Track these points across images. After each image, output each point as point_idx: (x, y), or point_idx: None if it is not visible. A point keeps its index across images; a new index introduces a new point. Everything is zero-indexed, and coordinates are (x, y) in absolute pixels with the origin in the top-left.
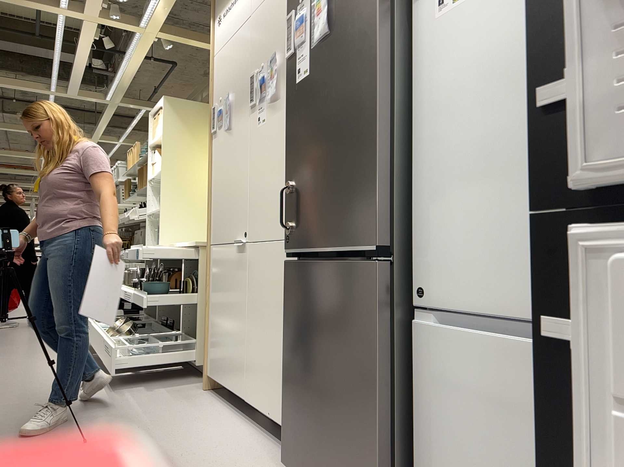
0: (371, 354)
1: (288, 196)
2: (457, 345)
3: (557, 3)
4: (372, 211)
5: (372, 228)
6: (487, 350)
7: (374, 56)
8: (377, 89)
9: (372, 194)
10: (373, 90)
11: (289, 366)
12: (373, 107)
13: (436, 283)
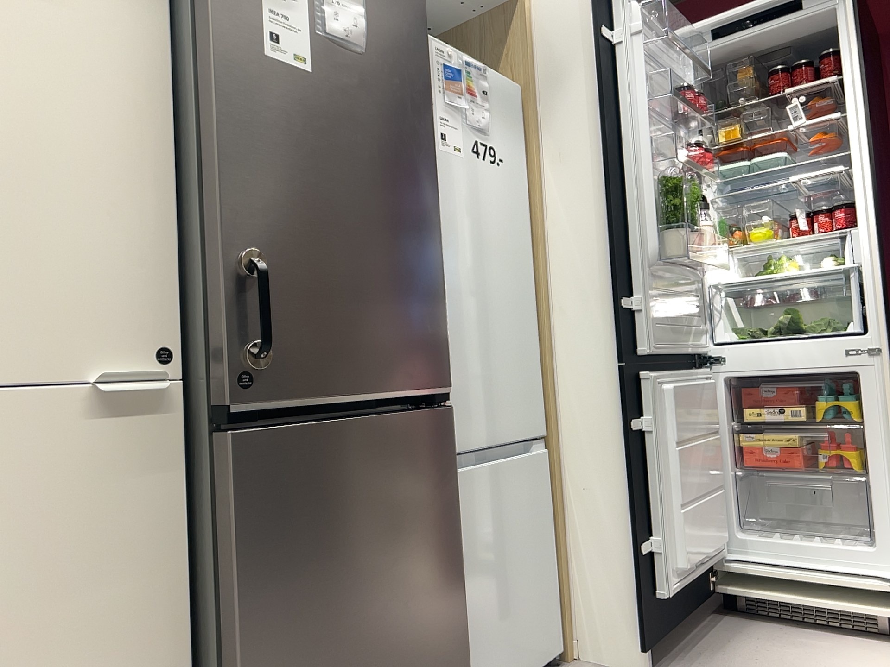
0: (451, 521)
1: (236, 282)
2: (476, 480)
3: (621, 254)
4: (441, 342)
5: (442, 363)
6: (494, 474)
7: (430, 151)
8: (436, 194)
9: (440, 320)
10: (433, 192)
11: (268, 663)
12: (434, 213)
13: (453, 424)
